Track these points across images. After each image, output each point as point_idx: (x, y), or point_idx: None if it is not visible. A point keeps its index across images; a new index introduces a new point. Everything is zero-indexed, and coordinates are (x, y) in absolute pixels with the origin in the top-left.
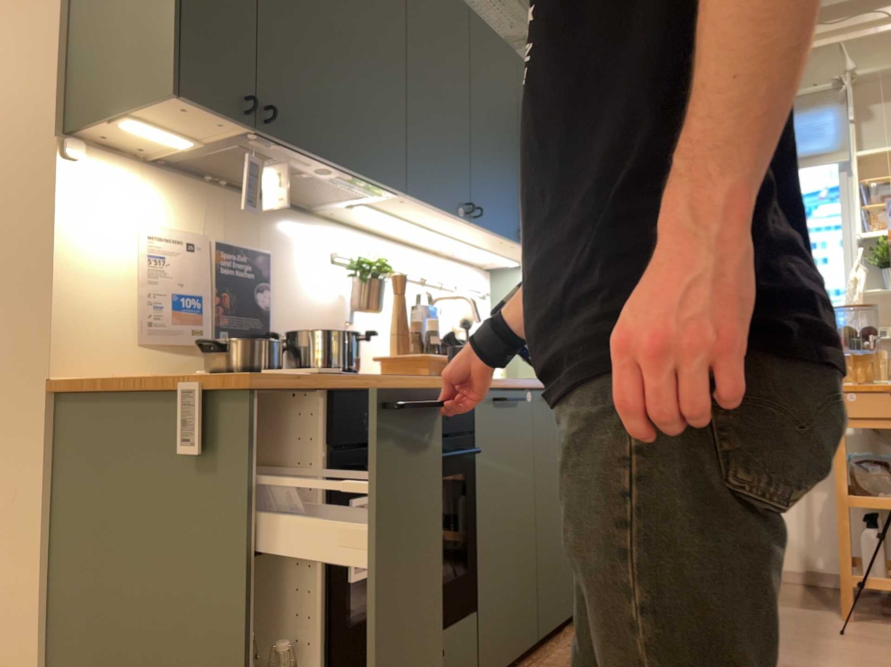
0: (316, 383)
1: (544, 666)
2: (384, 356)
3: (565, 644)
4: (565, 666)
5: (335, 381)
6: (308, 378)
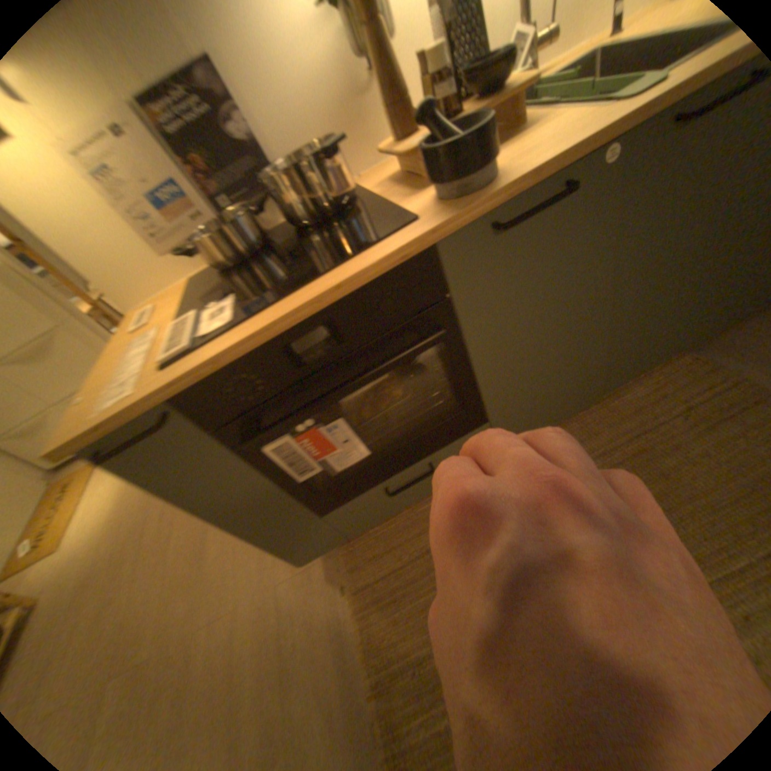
0: (127, 415)
1: (606, 408)
2: (388, 141)
3: (655, 379)
4: (630, 414)
5: (148, 401)
6: (131, 398)
